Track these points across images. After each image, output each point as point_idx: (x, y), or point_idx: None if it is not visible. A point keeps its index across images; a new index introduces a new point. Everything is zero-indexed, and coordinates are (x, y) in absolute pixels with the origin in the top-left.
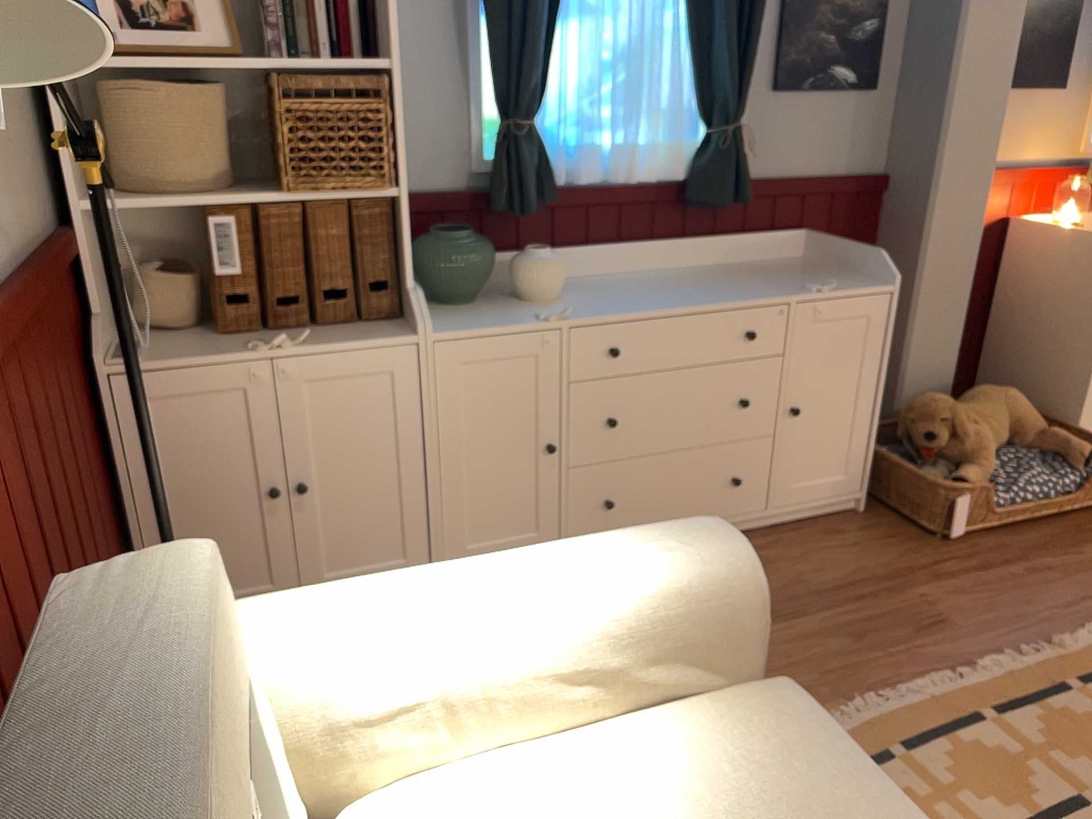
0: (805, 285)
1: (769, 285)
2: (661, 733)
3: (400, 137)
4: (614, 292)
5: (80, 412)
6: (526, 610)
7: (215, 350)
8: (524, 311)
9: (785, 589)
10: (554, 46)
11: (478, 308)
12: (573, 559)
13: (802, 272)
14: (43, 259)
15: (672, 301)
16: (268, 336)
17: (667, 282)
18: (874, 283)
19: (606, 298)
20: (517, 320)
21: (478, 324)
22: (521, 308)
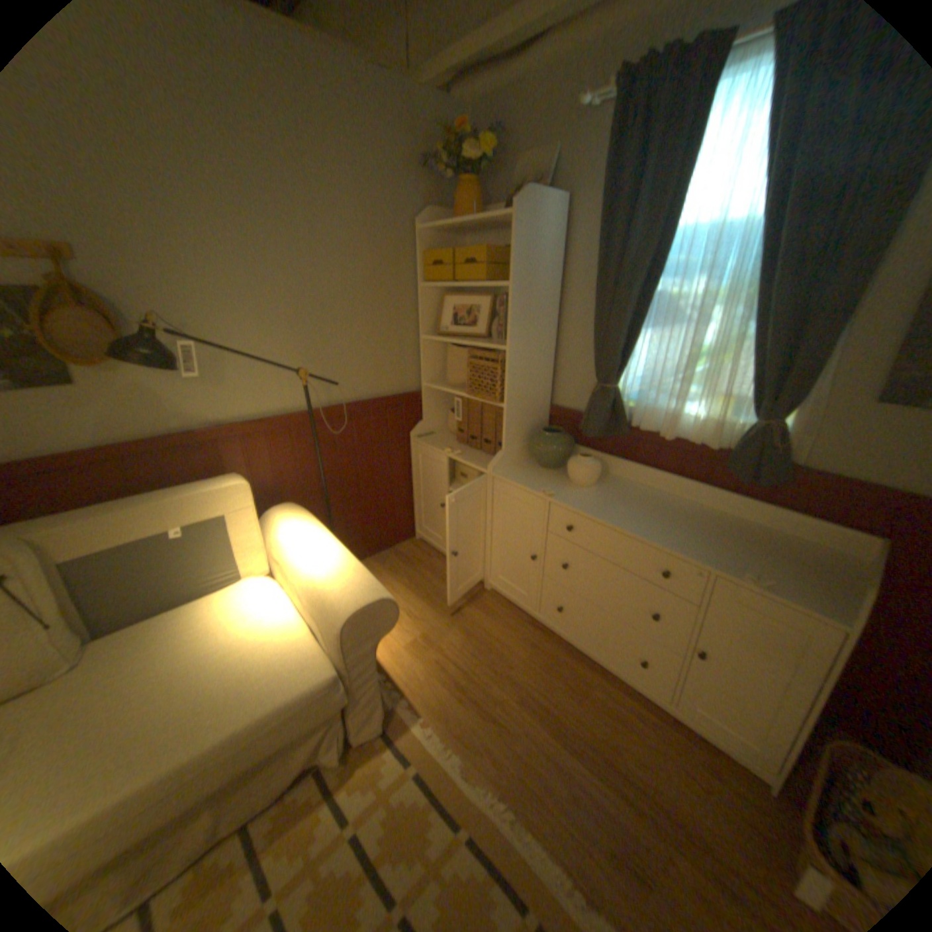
0: (760, 572)
1: (730, 554)
2: (296, 637)
3: (507, 381)
4: (621, 500)
5: (393, 448)
6: (305, 564)
7: (442, 445)
8: (551, 484)
9: (602, 743)
10: (638, 343)
11: (545, 473)
12: (335, 565)
13: (807, 567)
14: (377, 399)
15: (627, 521)
16: (464, 448)
17: (672, 513)
18: (839, 614)
19: (604, 500)
20: (535, 485)
21: (518, 479)
22: (556, 482)
